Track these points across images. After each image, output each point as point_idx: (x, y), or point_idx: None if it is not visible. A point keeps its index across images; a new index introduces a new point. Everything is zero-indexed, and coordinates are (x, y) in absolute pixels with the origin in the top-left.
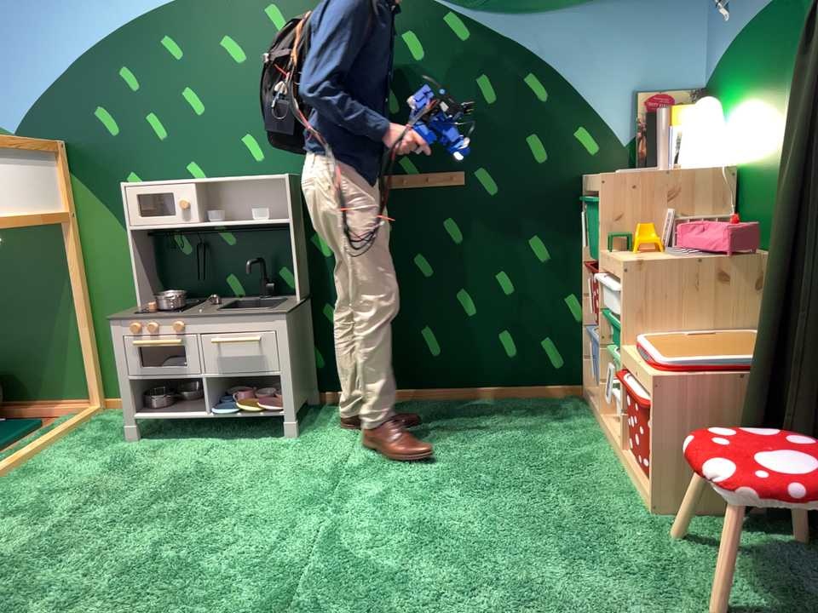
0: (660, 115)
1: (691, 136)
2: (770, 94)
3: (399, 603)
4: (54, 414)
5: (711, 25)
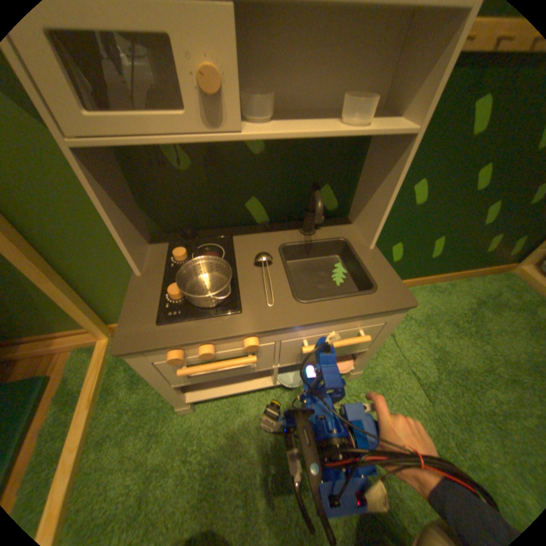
0: None
1: None
2: None
3: None
4: (57, 351)
5: None
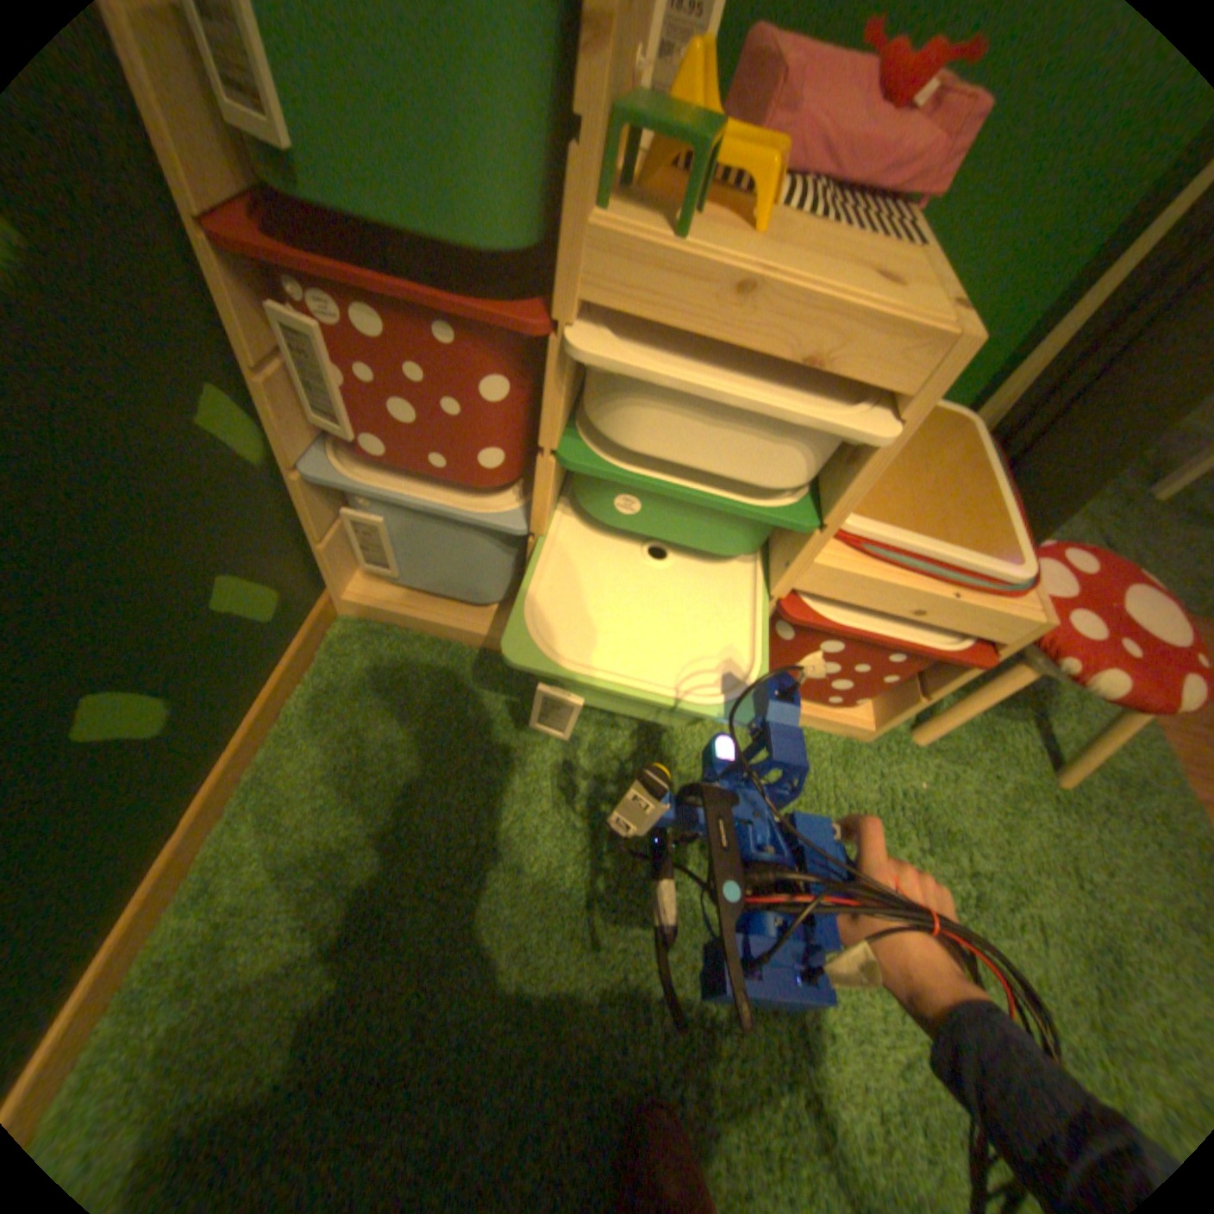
0: None
1: None
2: None
3: None
4: None
5: None
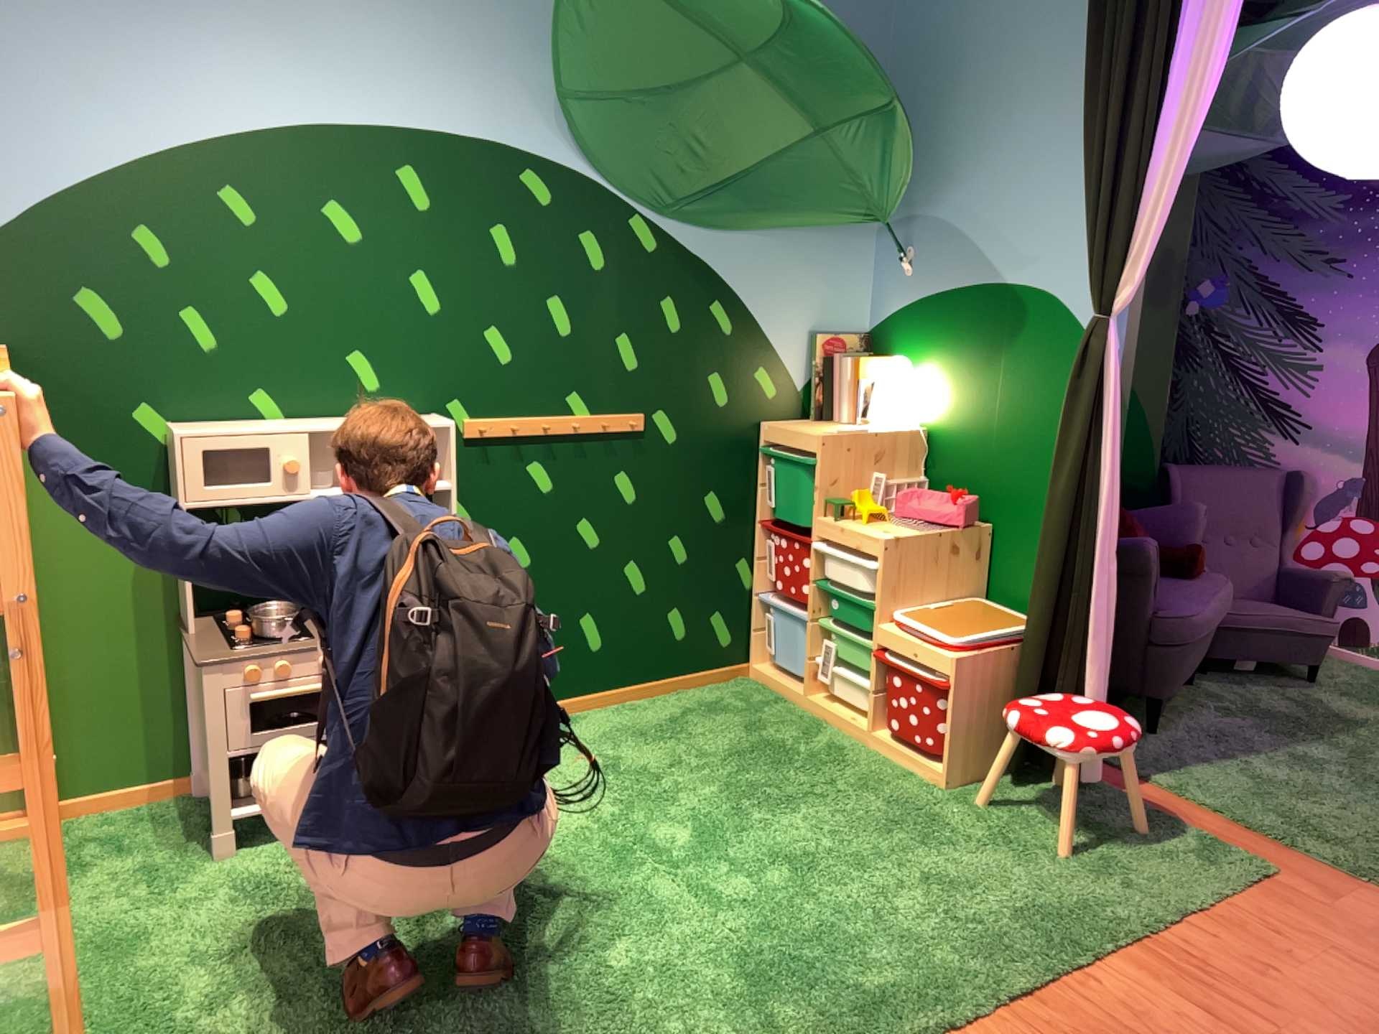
0: (843, 366)
1: (876, 394)
2: (970, 374)
3: (842, 914)
4: None
5: (877, 274)
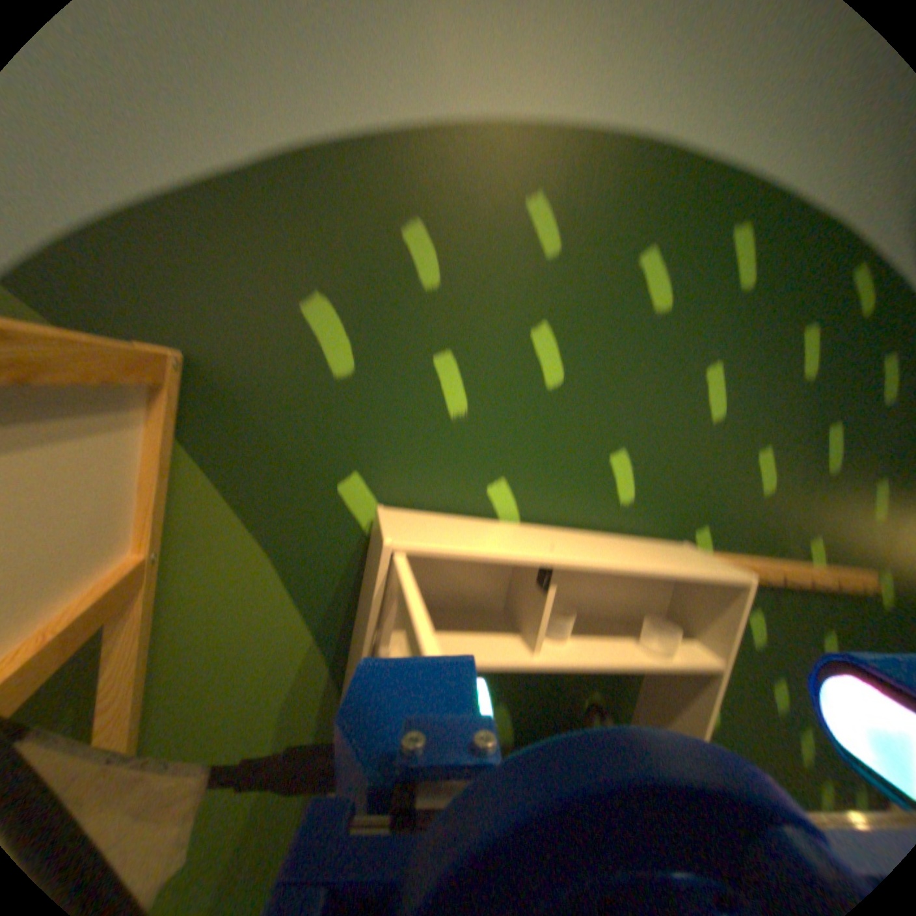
0: None
1: None
2: None
3: None
4: None
5: None
